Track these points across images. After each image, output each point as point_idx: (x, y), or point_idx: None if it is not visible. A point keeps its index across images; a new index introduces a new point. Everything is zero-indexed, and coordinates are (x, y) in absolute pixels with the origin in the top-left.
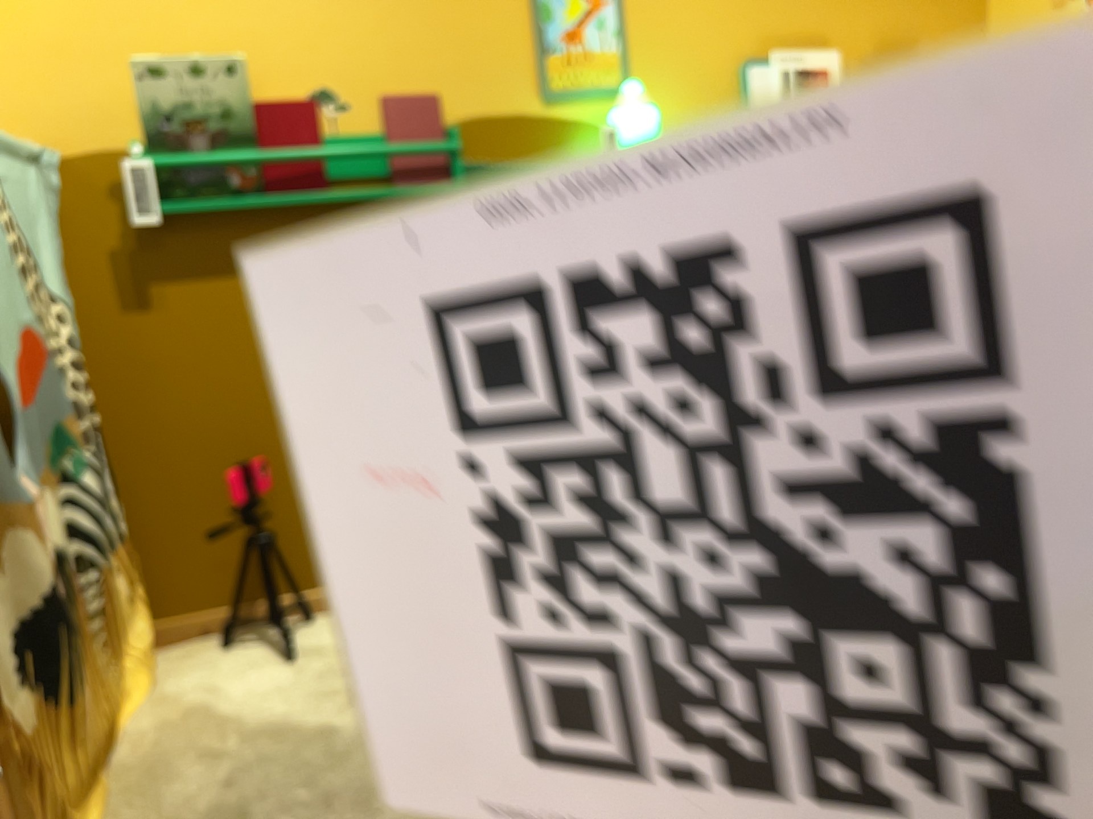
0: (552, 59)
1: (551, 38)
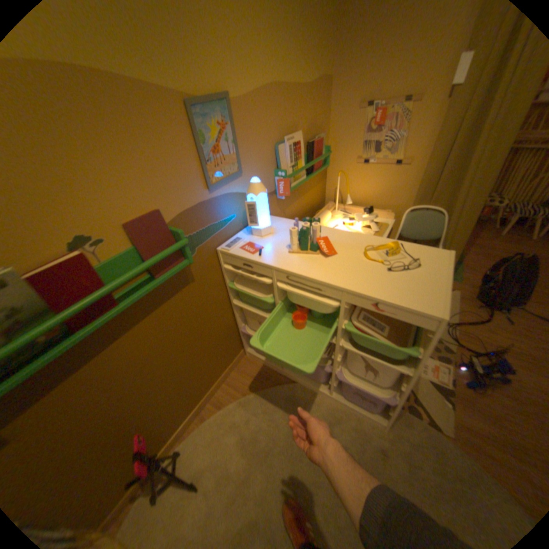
0: (209, 167)
1: (206, 154)
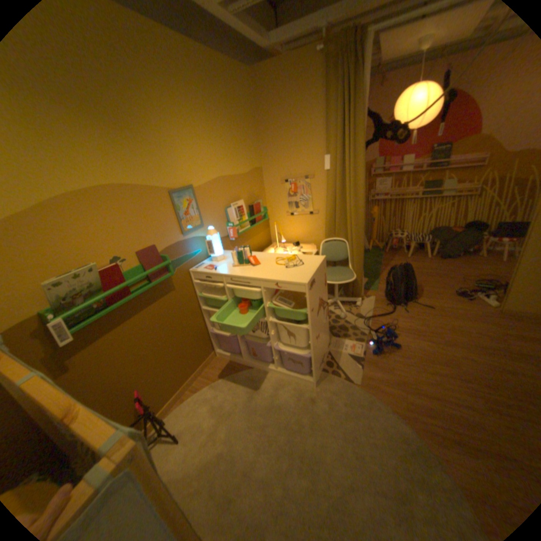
0: (183, 222)
1: (181, 216)
